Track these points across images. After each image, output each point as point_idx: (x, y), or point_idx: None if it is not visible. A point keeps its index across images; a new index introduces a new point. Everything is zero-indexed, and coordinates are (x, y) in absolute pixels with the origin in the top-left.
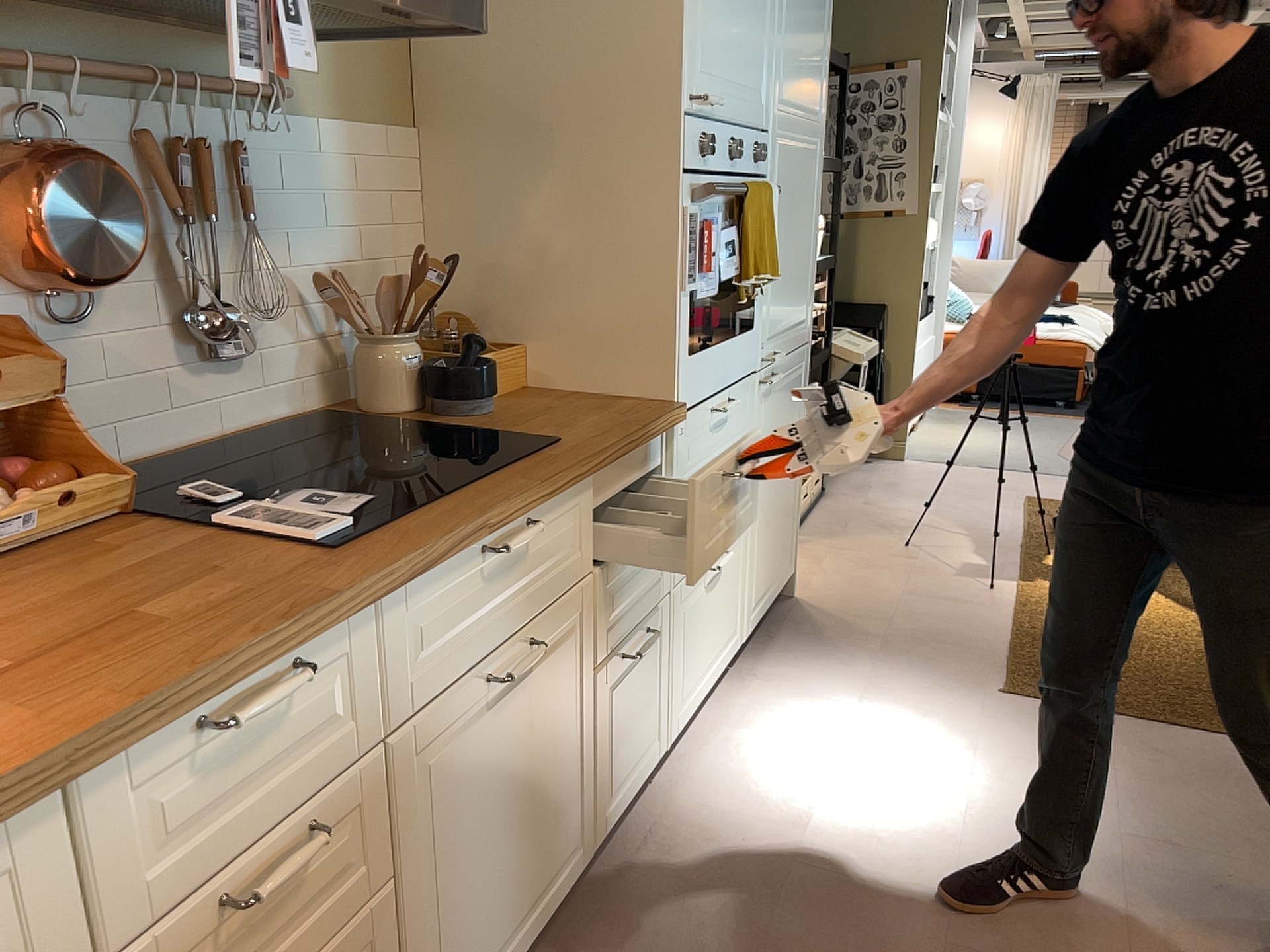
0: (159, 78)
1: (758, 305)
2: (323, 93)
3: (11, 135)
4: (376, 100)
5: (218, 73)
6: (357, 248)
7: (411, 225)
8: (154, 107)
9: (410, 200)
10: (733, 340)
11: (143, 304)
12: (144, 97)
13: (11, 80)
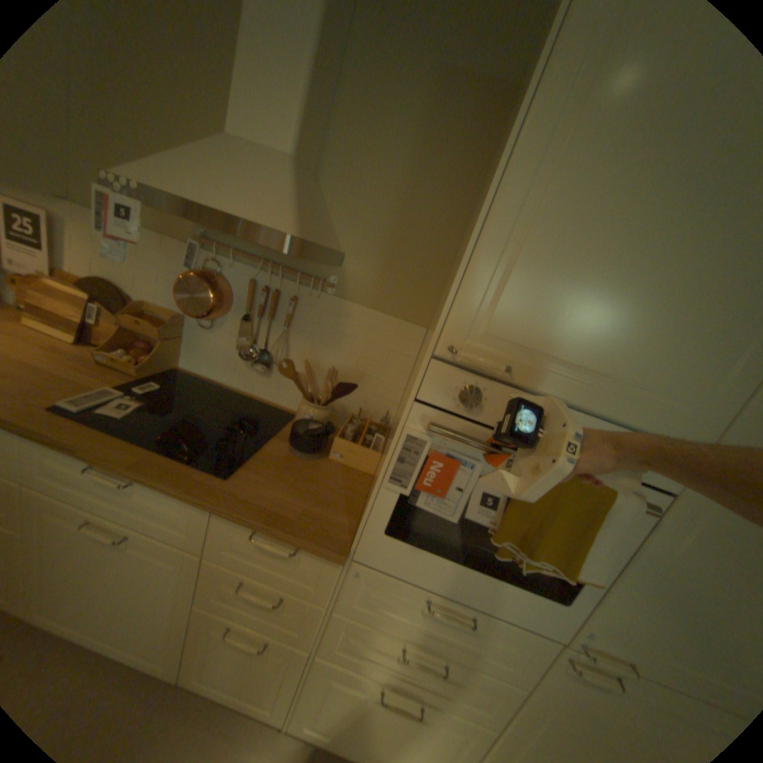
0: (264, 263)
1: (591, 595)
2: (363, 292)
3: (212, 268)
4: (400, 305)
5: (303, 269)
6: (354, 365)
7: (399, 371)
8: (263, 273)
9: (403, 359)
10: (499, 583)
11: (237, 337)
12: (265, 269)
13: (218, 252)
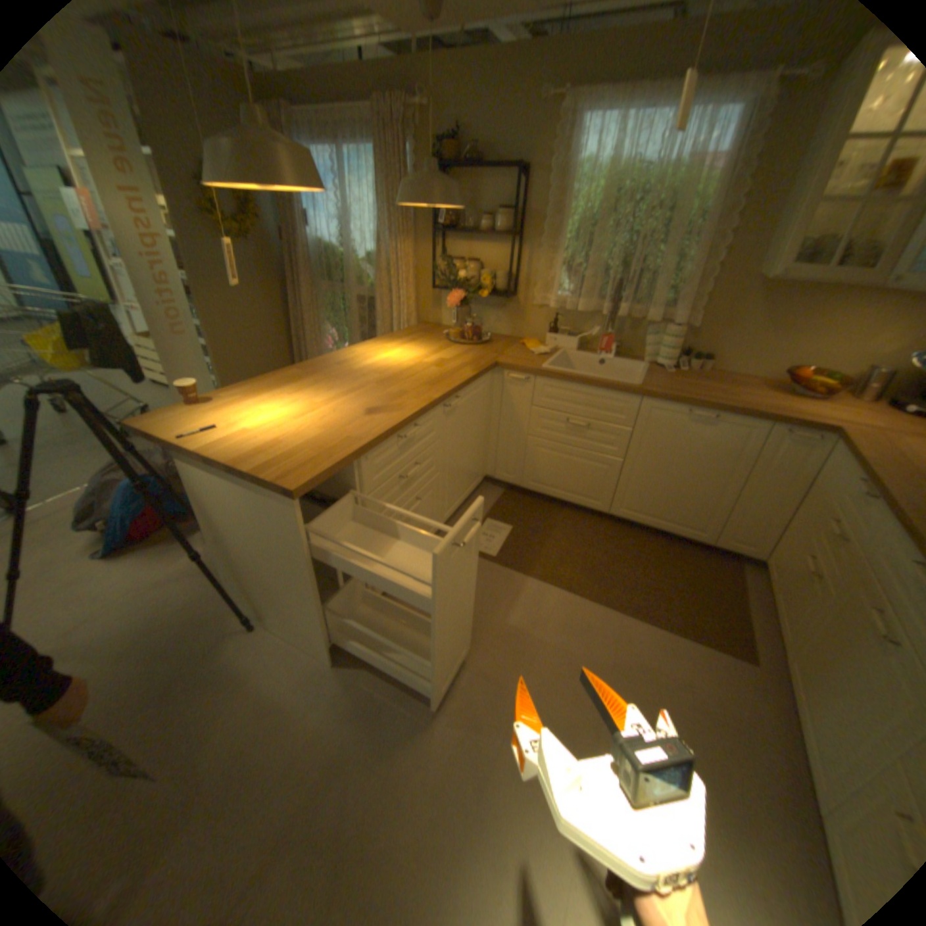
0: None
1: None
2: None
3: None
4: None
5: None
6: None
7: None
8: None
9: None
10: None
11: None
12: None
13: None
